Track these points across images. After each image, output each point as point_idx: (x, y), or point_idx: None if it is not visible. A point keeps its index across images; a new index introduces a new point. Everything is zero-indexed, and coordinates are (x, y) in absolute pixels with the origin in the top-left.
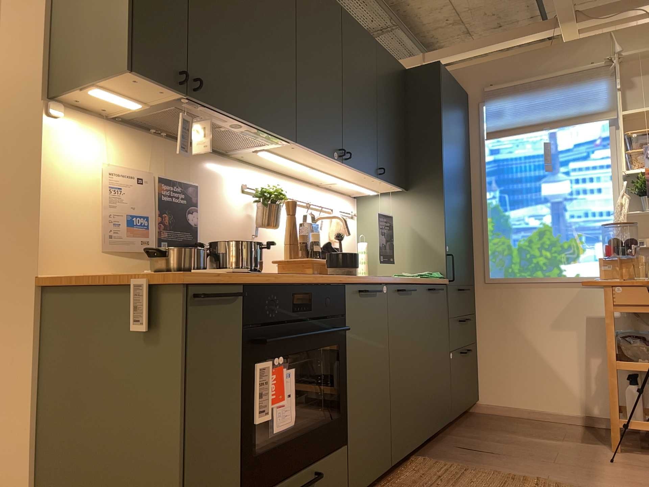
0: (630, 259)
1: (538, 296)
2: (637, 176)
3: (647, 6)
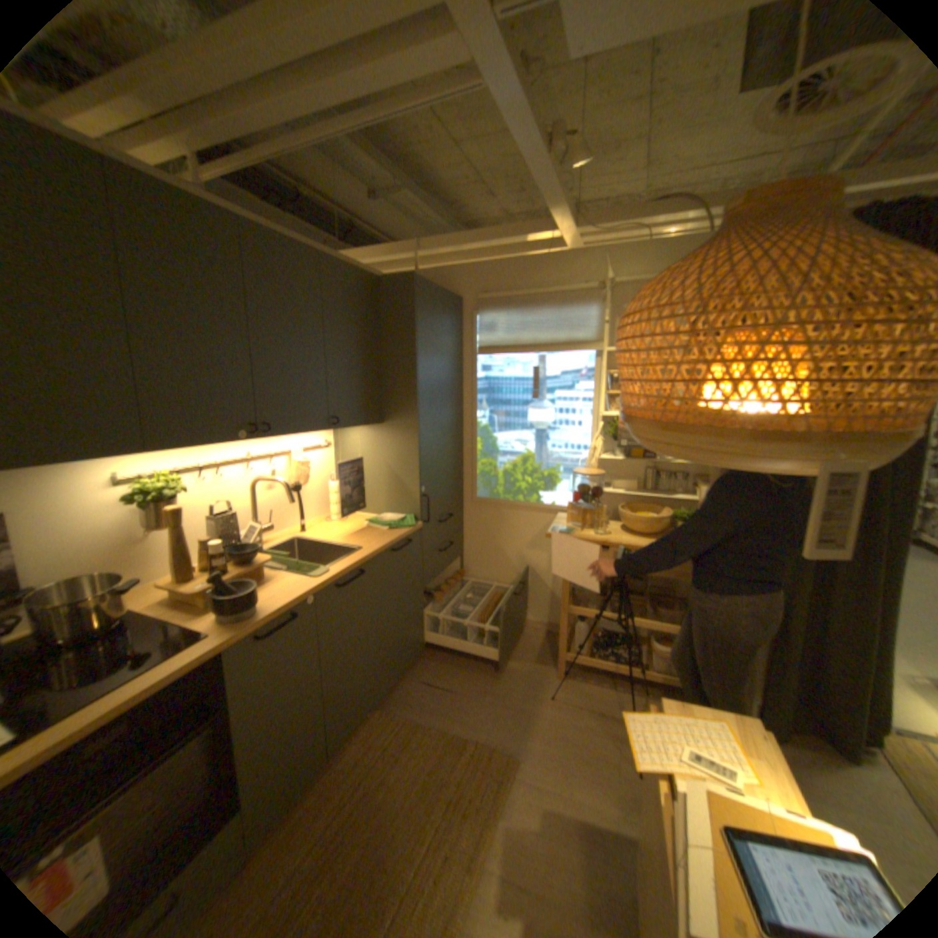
0: (595, 506)
1: (518, 519)
2: (616, 415)
3: (652, 219)
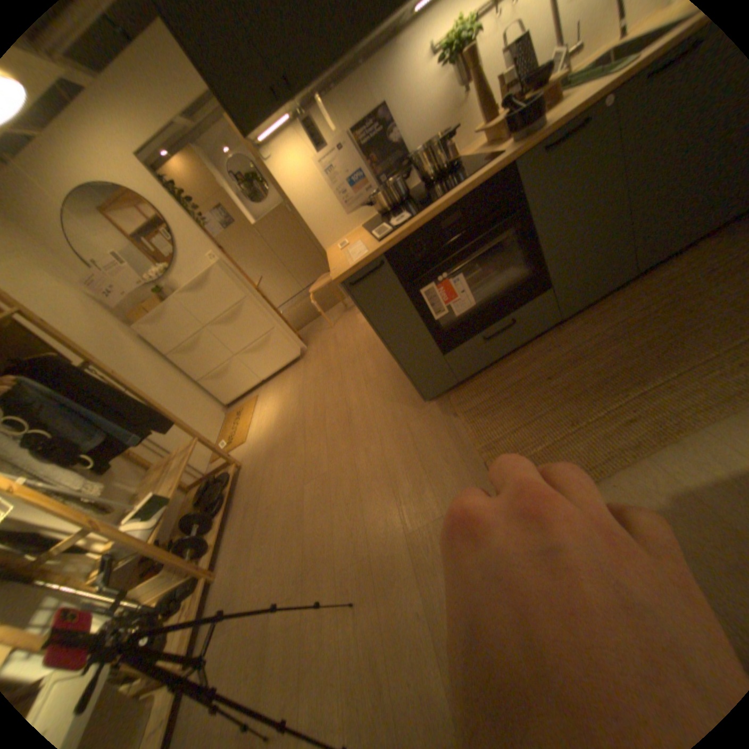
0: None
1: None
2: None
3: None
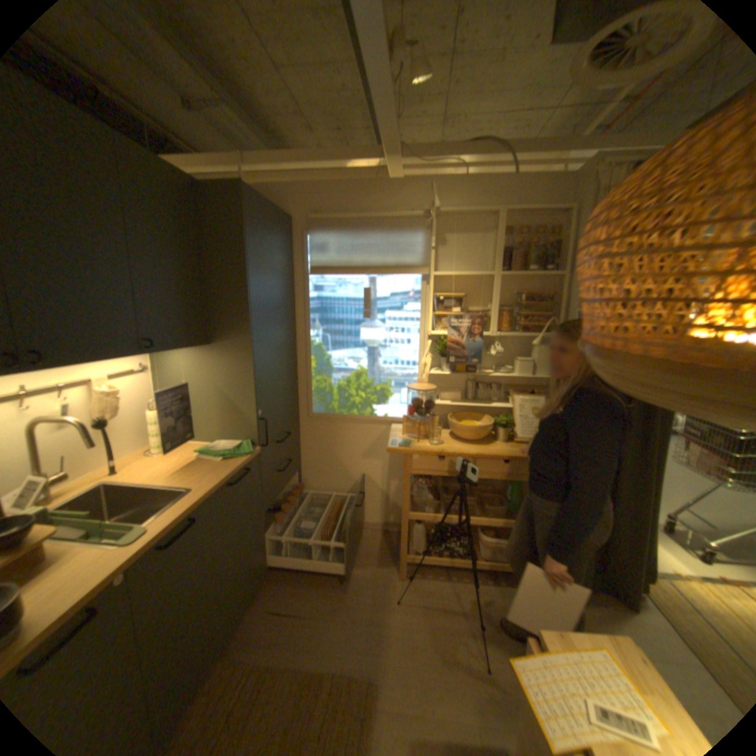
0: (427, 417)
1: (353, 431)
2: (440, 334)
3: (468, 158)
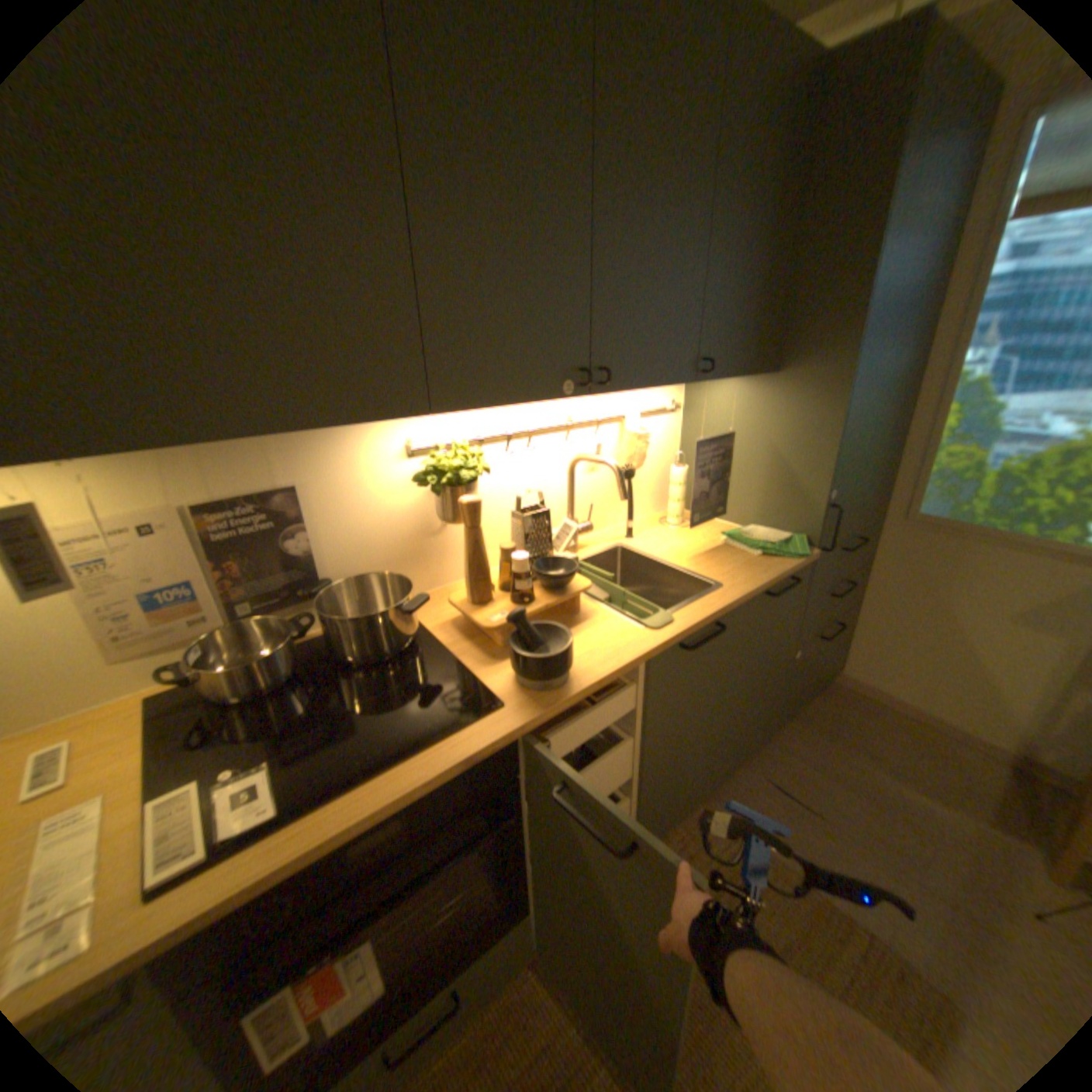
0: None
1: (1009, 565)
2: None
3: None
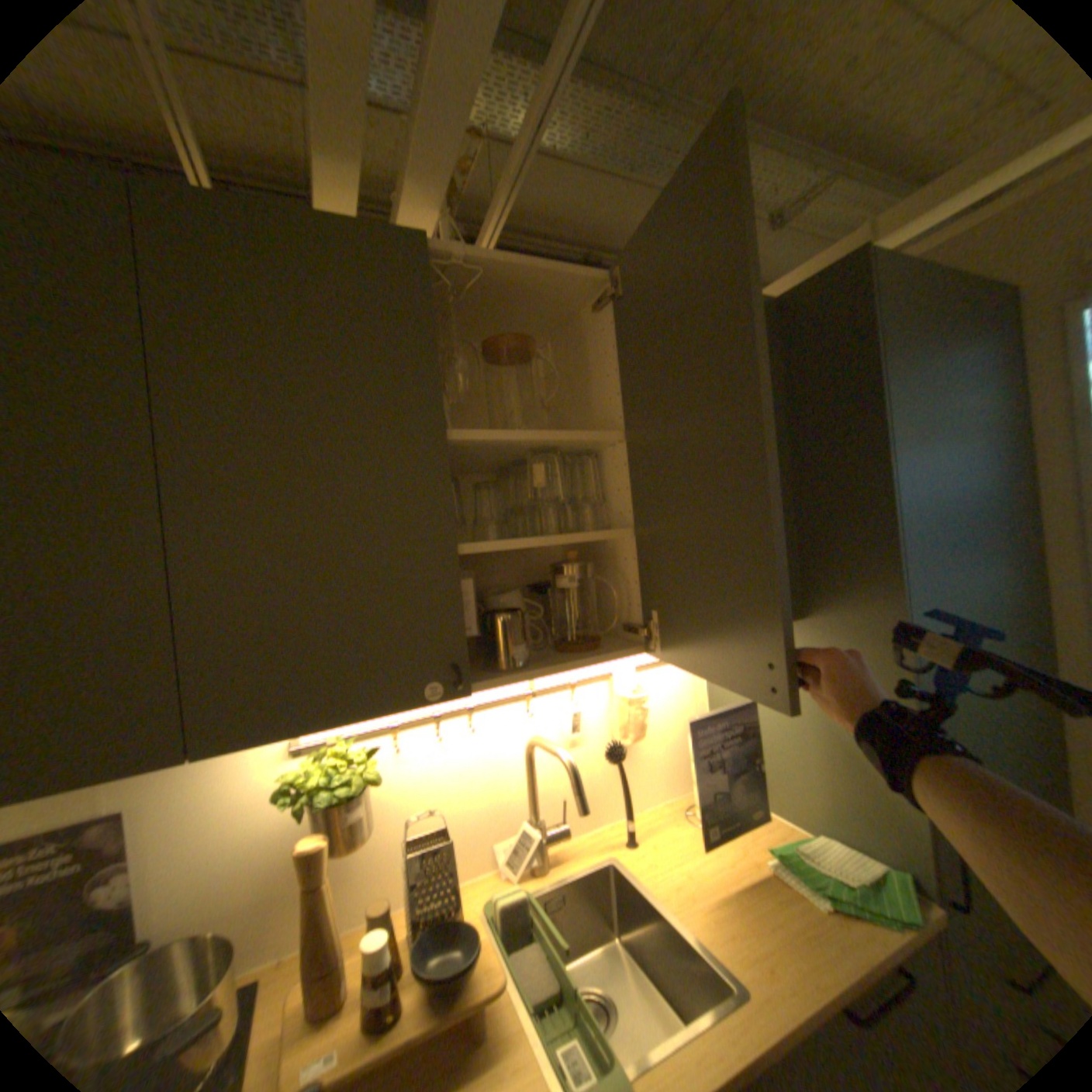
0: None
1: None
2: None
3: None
